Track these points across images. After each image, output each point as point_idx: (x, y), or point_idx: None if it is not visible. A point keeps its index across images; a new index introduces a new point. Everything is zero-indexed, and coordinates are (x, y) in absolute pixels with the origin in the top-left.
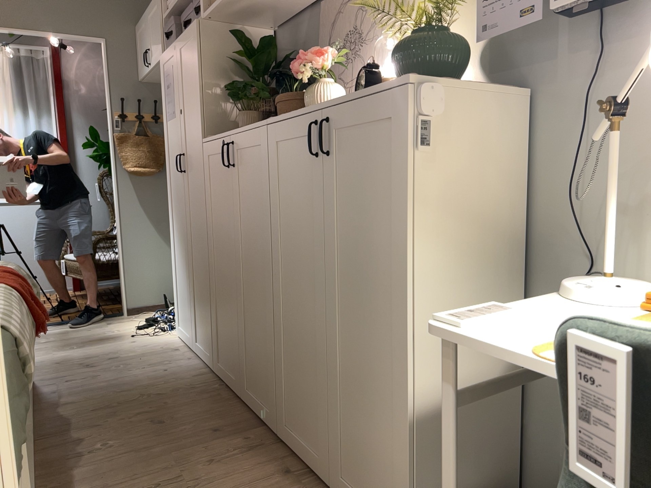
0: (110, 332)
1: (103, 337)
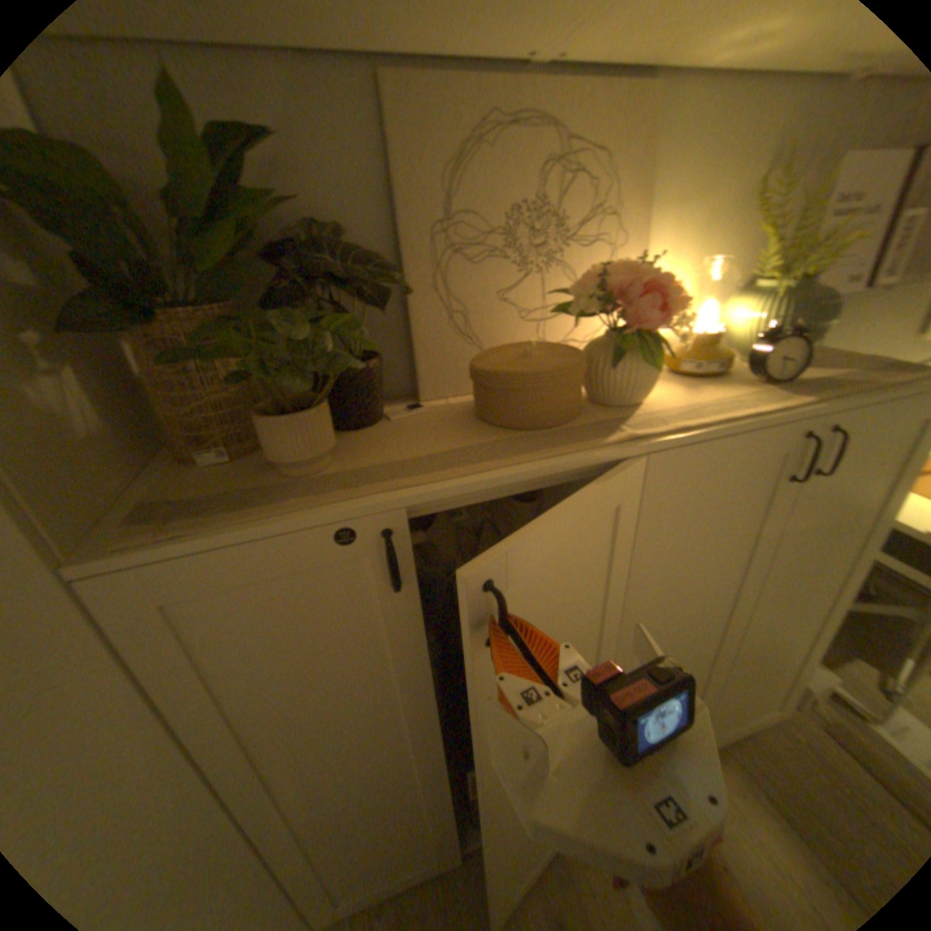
0: None
1: None
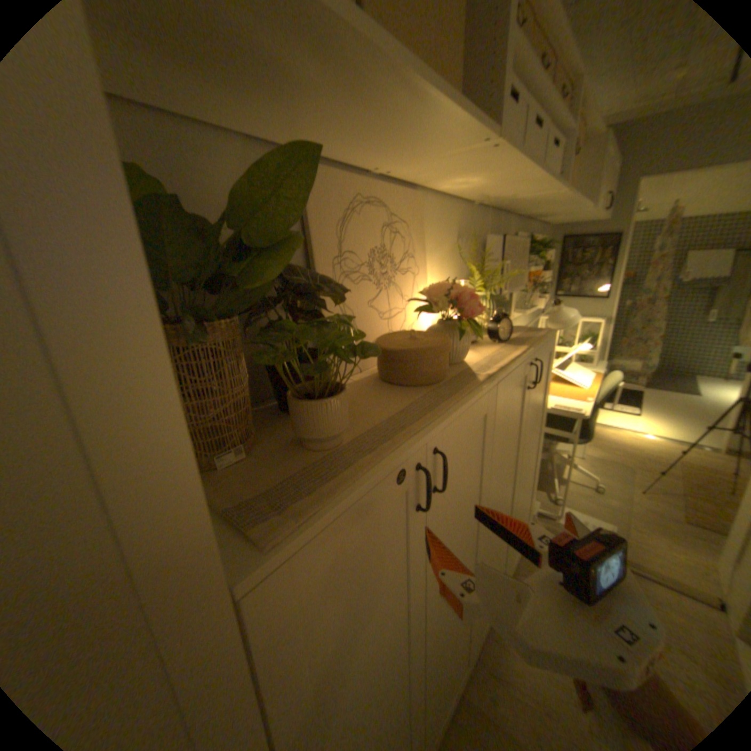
0: None
1: None
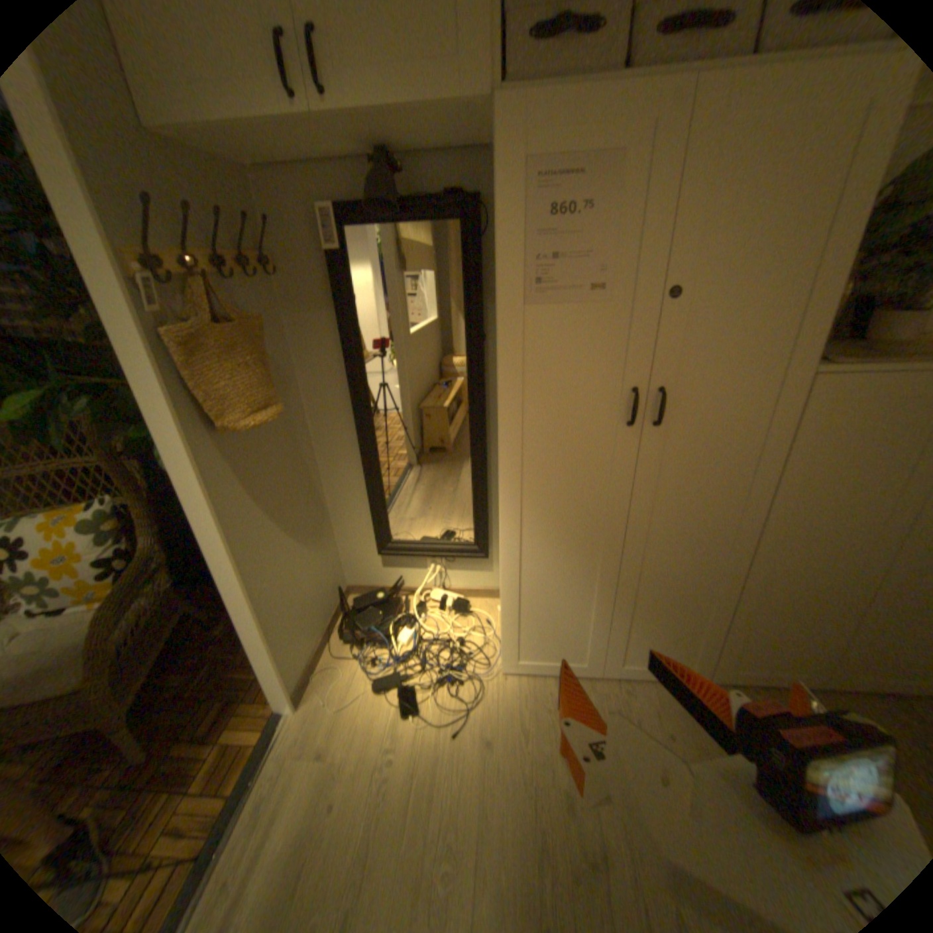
0: (387, 769)
1: (411, 791)
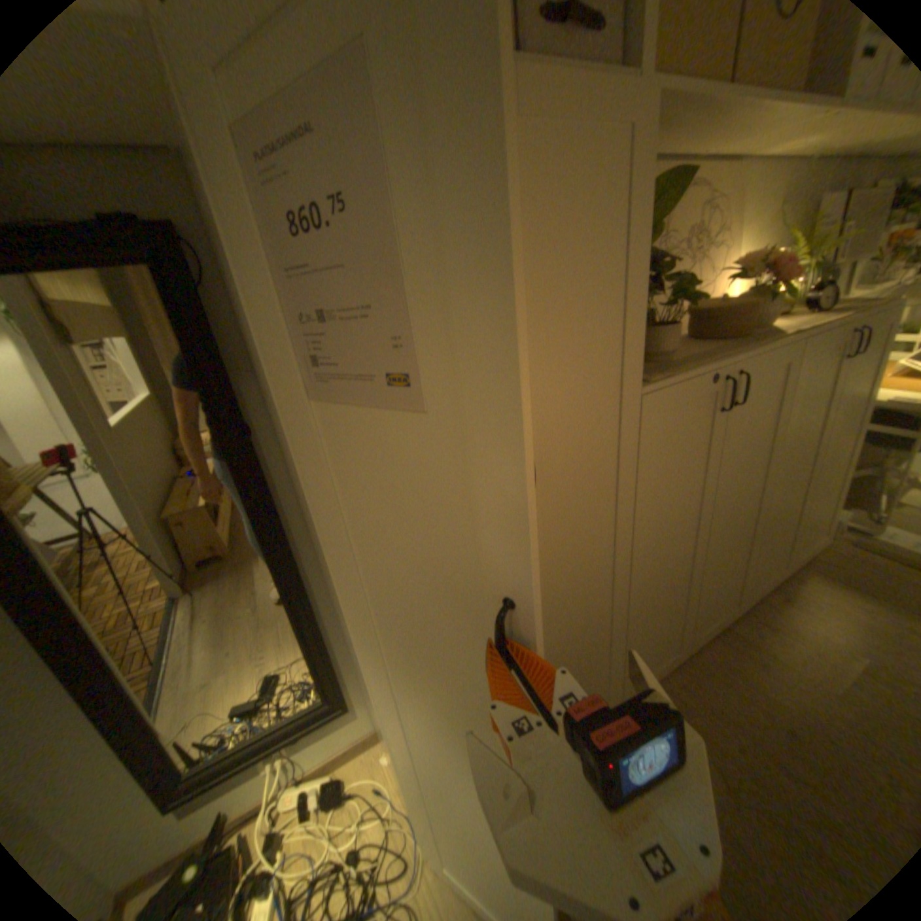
0: None
1: None
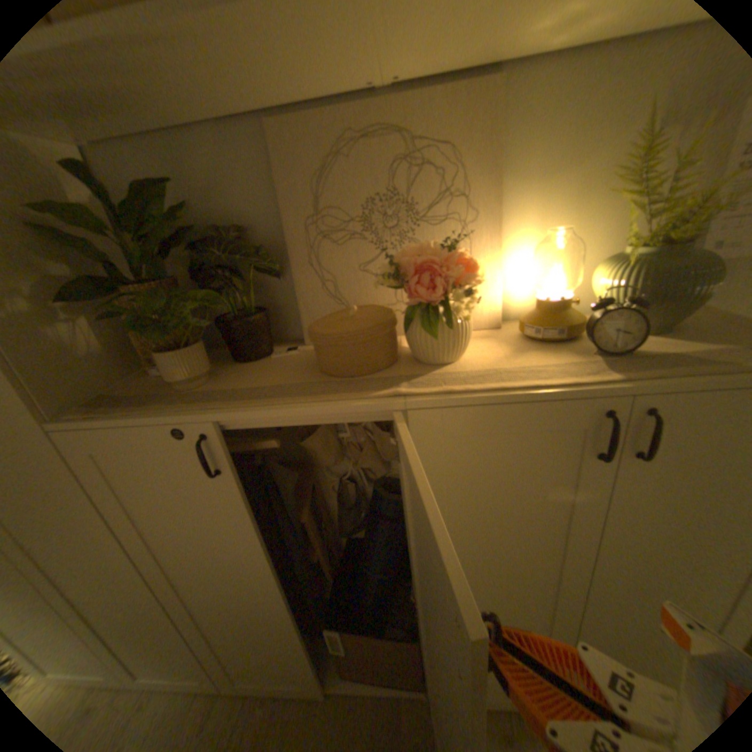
0: None
1: None
